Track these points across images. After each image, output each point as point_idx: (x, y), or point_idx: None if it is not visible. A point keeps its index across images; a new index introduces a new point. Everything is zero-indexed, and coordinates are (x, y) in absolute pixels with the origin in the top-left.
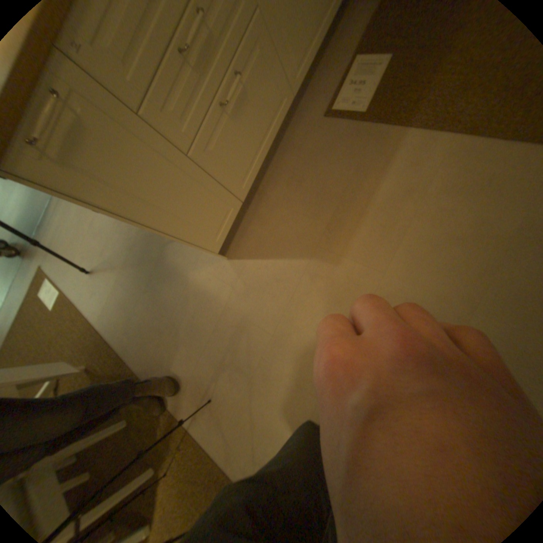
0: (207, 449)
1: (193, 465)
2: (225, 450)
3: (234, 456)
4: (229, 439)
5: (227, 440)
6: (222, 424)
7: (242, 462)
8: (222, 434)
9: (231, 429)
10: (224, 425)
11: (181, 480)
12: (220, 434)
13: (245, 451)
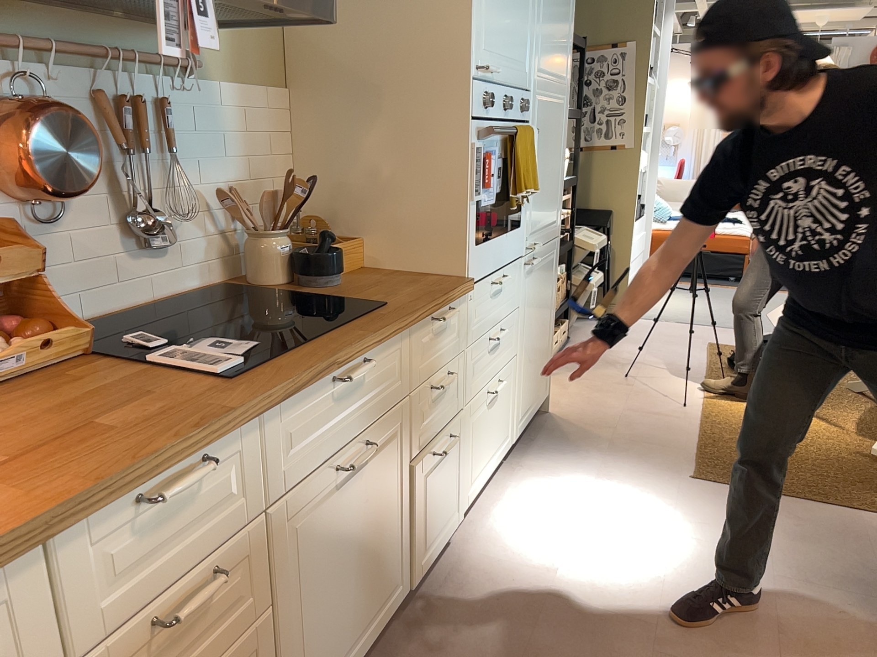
0: (869, 516)
1: (872, 501)
2: (846, 519)
3: (830, 518)
4: (850, 527)
5: (852, 527)
6: (873, 537)
7: (816, 516)
8: (864, 530)
9: (857, 535)
10: (869, 537)
11: (874, 489)
12: (866, 529)
13: (821, 524)
